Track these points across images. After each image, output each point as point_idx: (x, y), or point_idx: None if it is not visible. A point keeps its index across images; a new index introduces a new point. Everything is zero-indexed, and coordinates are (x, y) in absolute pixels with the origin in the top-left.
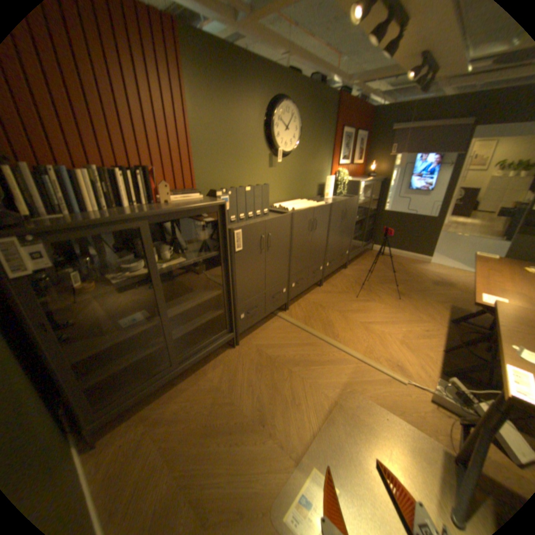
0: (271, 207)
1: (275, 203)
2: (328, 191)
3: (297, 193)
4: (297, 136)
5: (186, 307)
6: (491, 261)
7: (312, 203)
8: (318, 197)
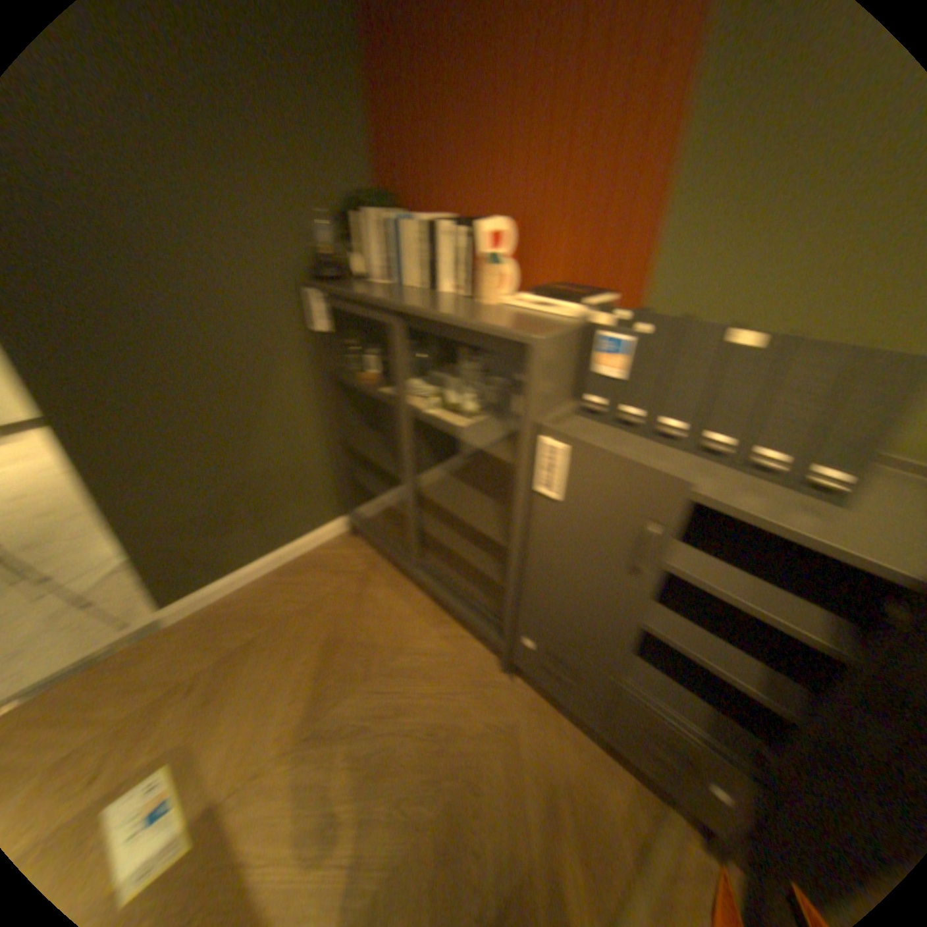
0: None
1: None
2: None
3: None
4: None
5: (441, 504)
6: None
7: None
8: None
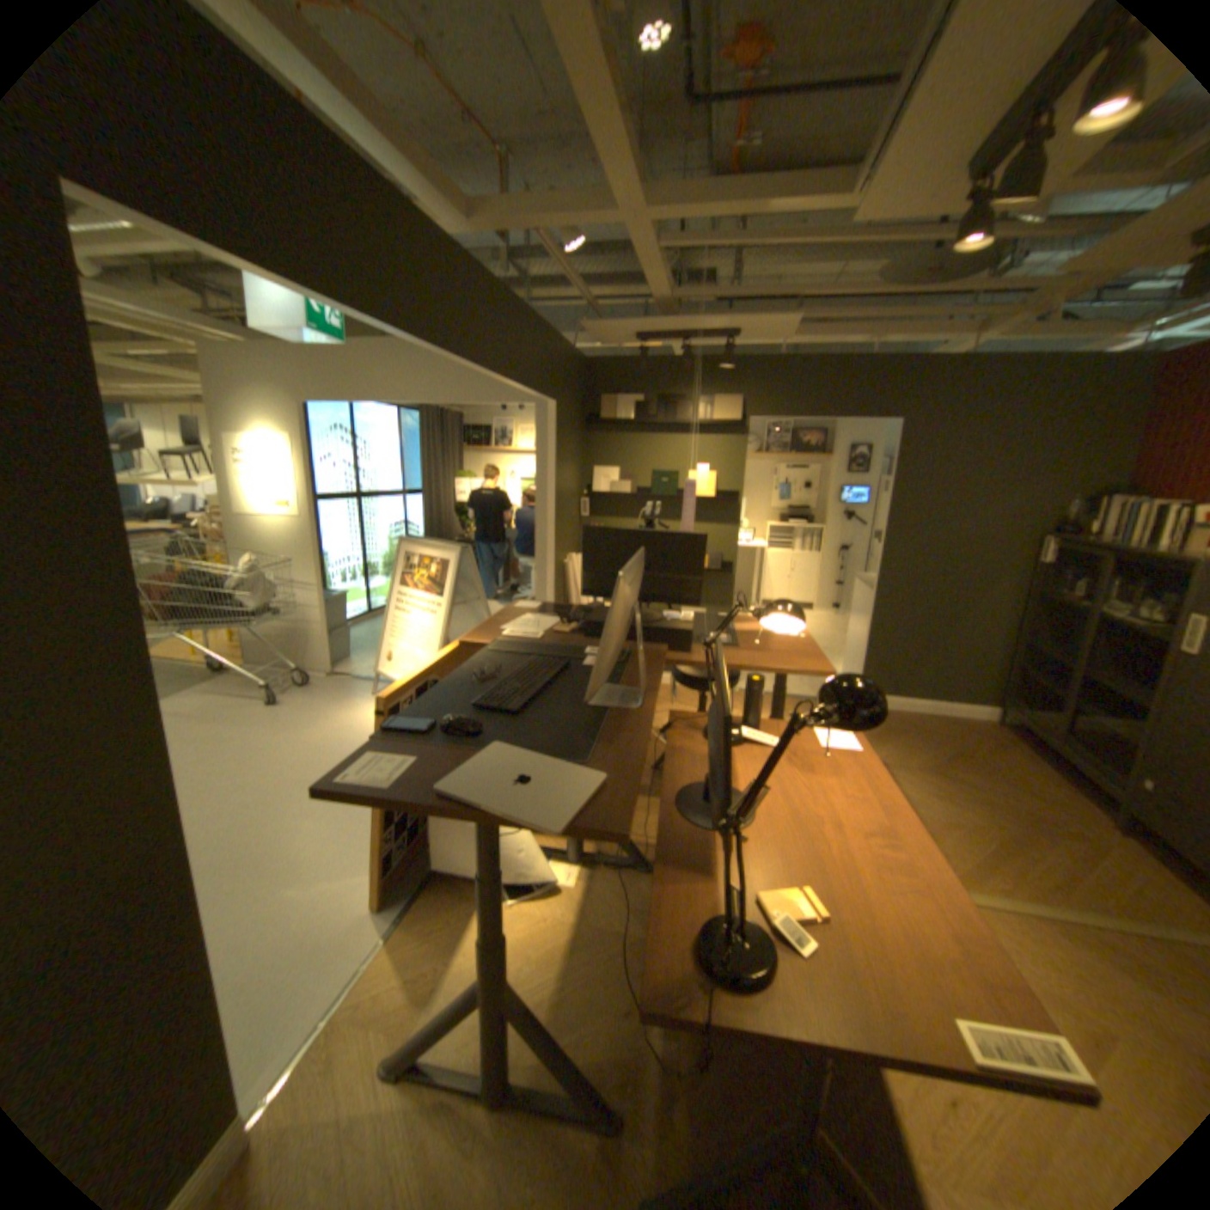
0: None
1: None
2: None
3: None
4: None
5: (1108, 683)
6: (961, 971)
7: None
8: None
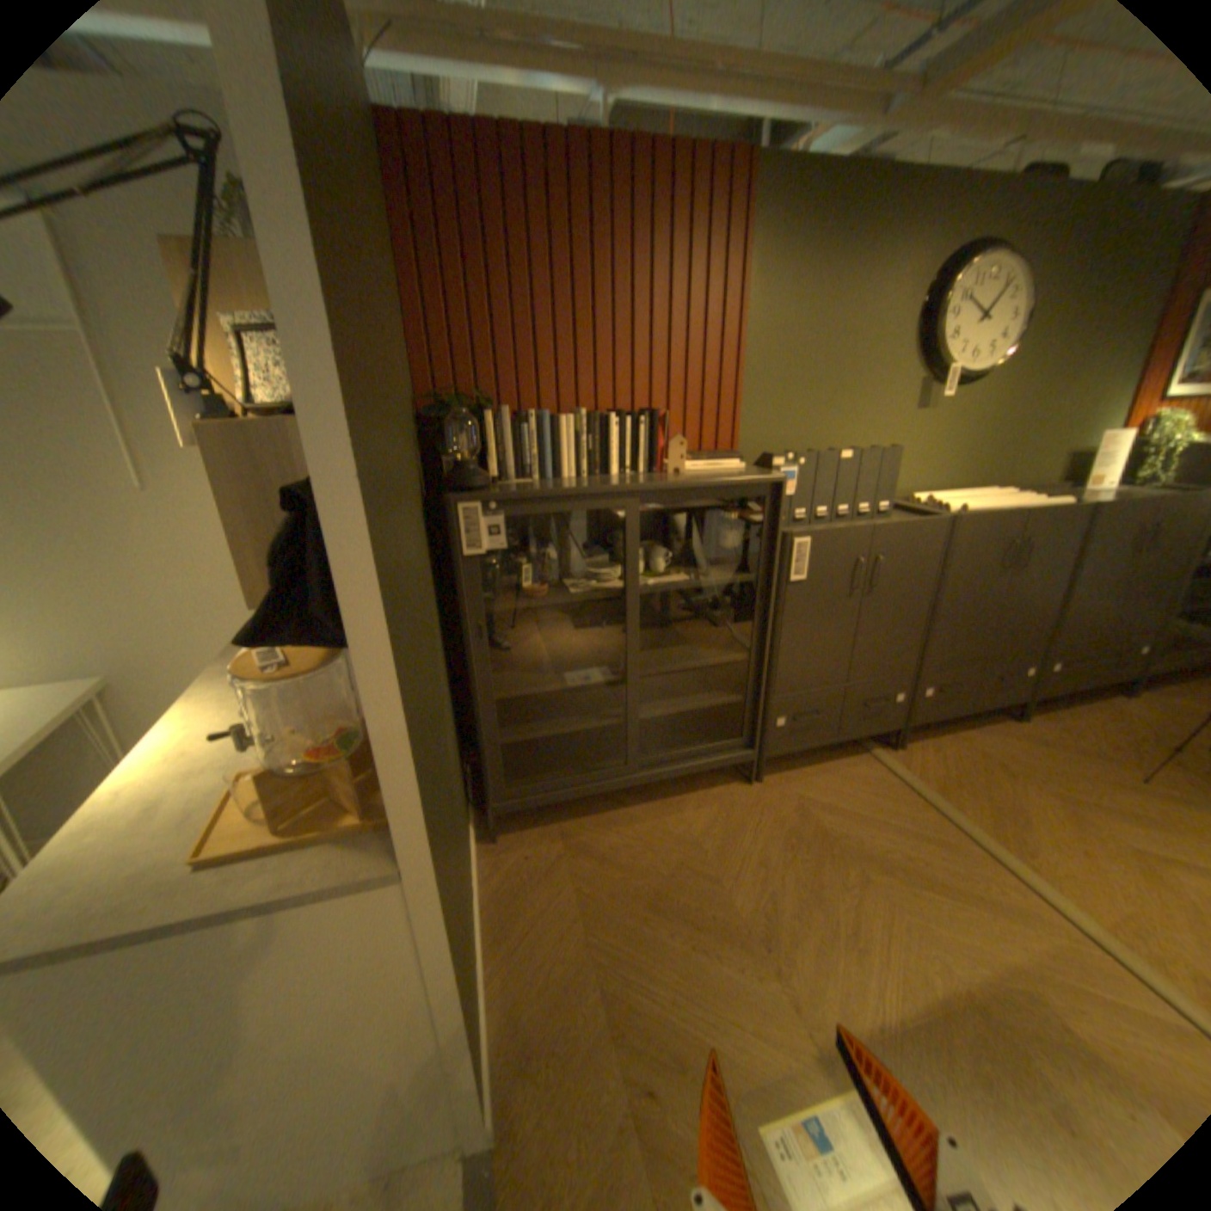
0: (905, 501)
1: (920, 492)
2: (1108, 472)
3: (993, 471)
4: (1015, 333)
5: (671, 669)
6: None
7: (1030, 500)
8: (1063, 487)
